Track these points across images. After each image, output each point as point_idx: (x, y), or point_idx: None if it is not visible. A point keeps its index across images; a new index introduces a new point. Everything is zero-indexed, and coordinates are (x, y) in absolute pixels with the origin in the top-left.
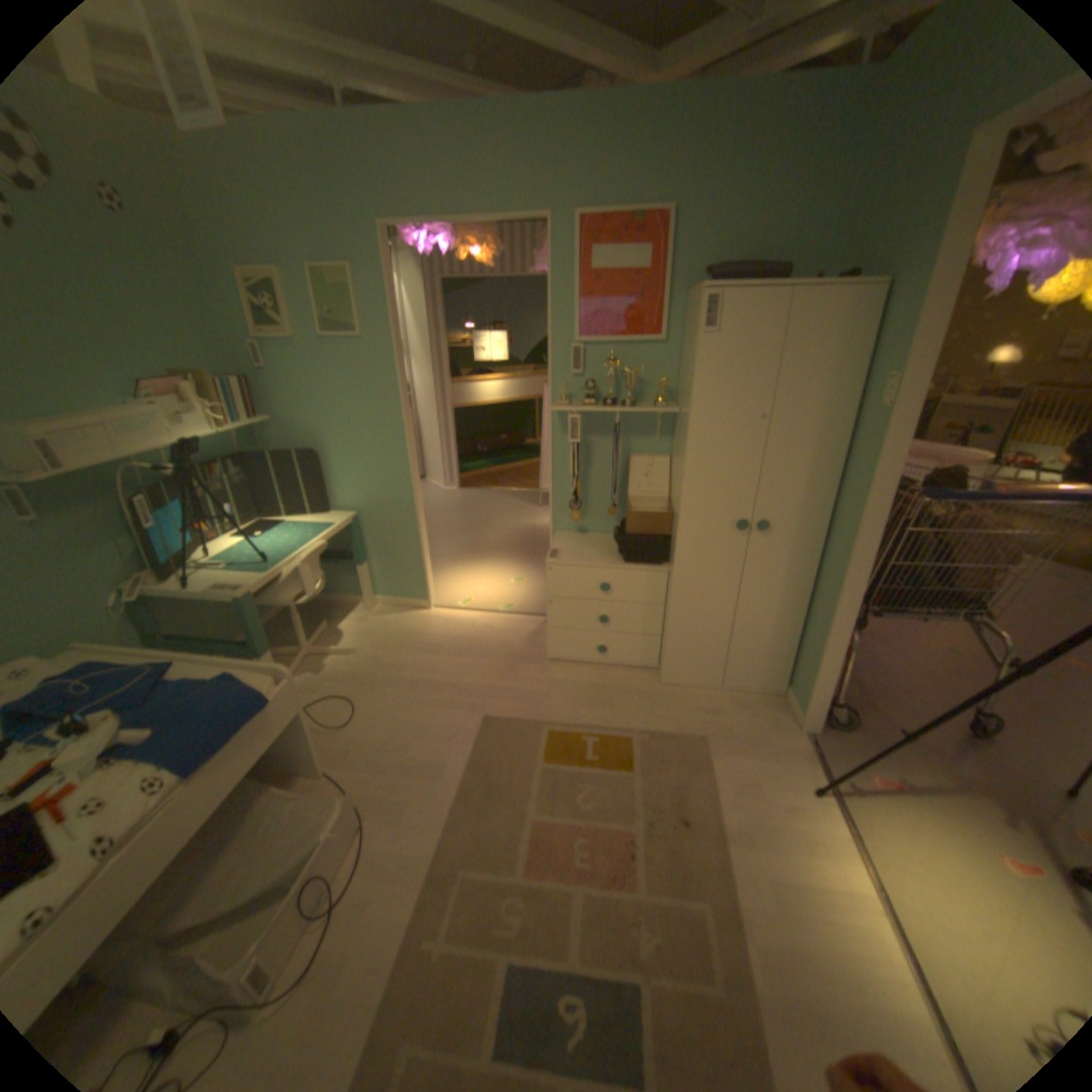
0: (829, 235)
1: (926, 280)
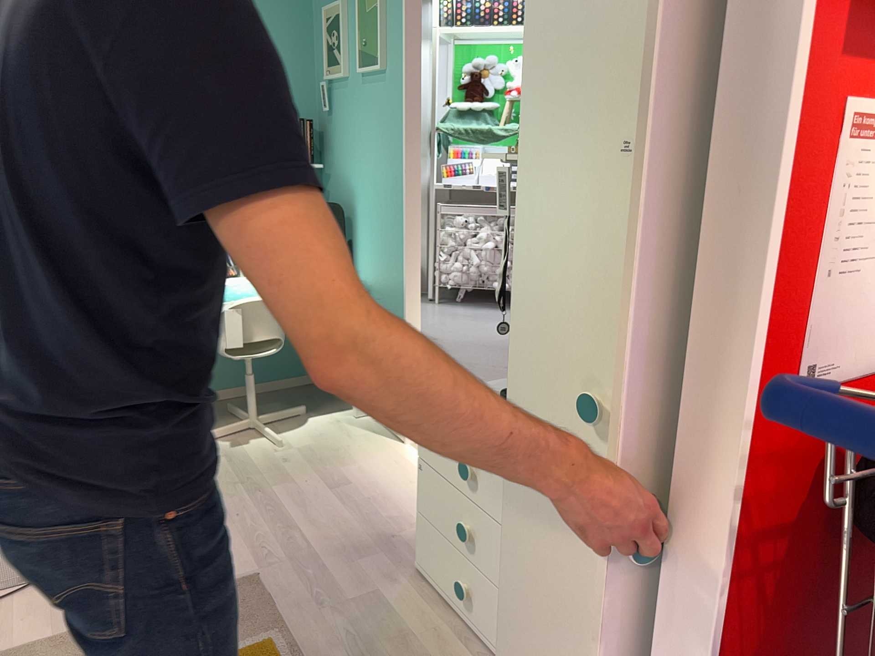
0: None
1: None
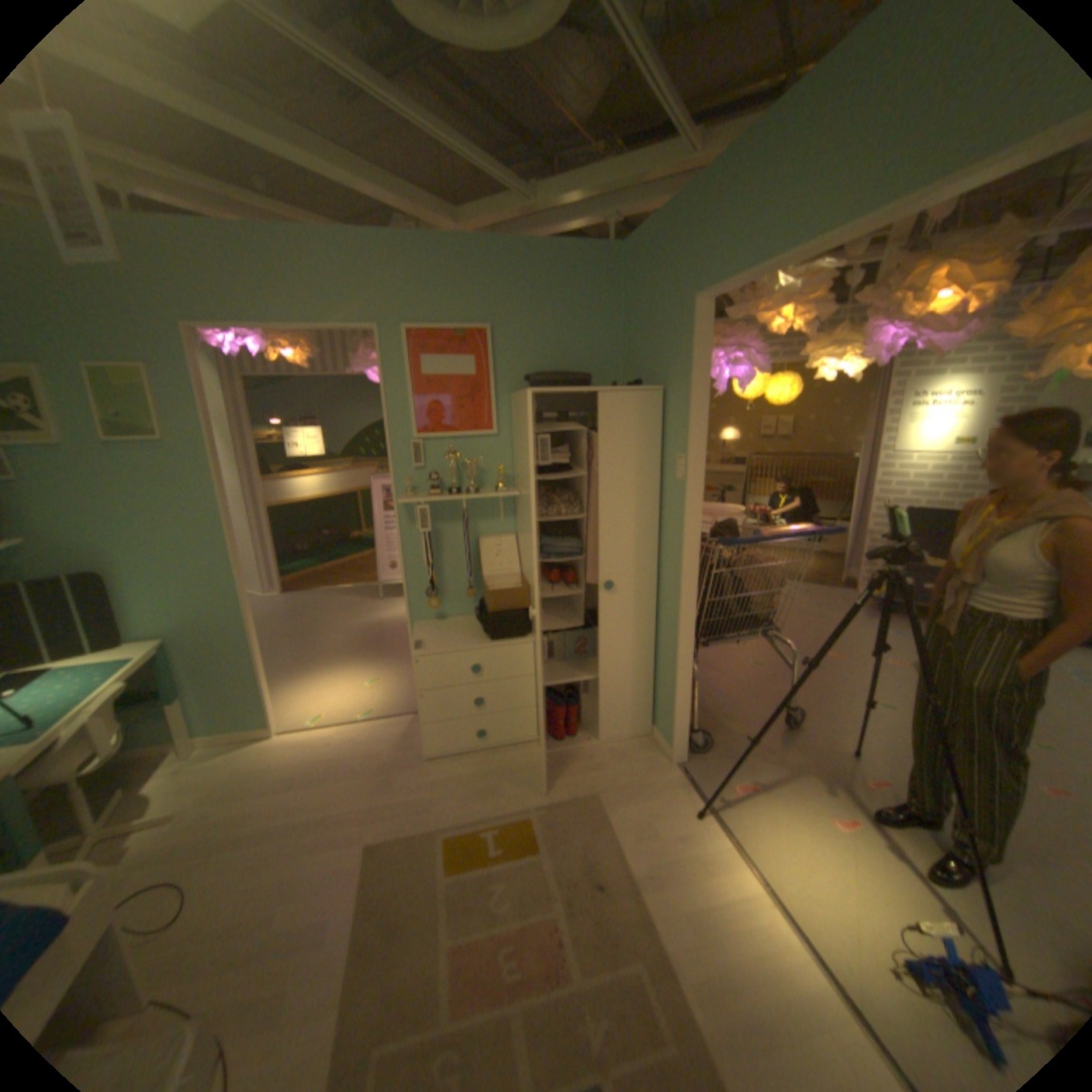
0: (611, 354)
1: (688, 390)
